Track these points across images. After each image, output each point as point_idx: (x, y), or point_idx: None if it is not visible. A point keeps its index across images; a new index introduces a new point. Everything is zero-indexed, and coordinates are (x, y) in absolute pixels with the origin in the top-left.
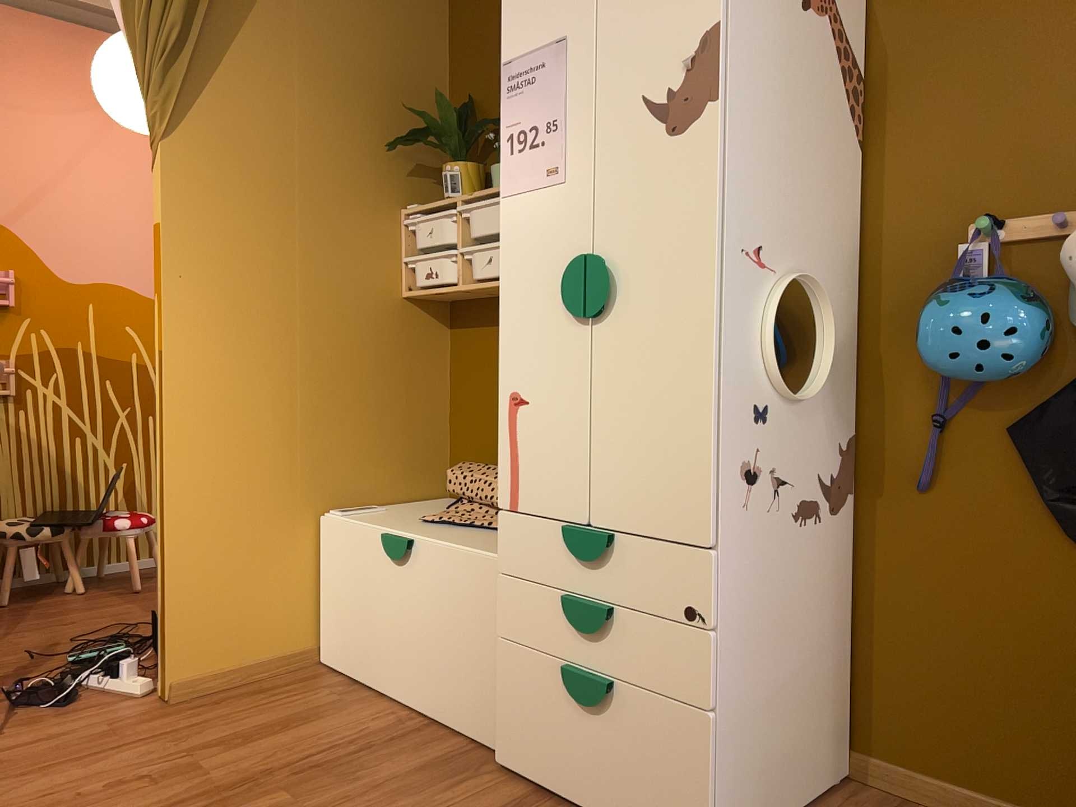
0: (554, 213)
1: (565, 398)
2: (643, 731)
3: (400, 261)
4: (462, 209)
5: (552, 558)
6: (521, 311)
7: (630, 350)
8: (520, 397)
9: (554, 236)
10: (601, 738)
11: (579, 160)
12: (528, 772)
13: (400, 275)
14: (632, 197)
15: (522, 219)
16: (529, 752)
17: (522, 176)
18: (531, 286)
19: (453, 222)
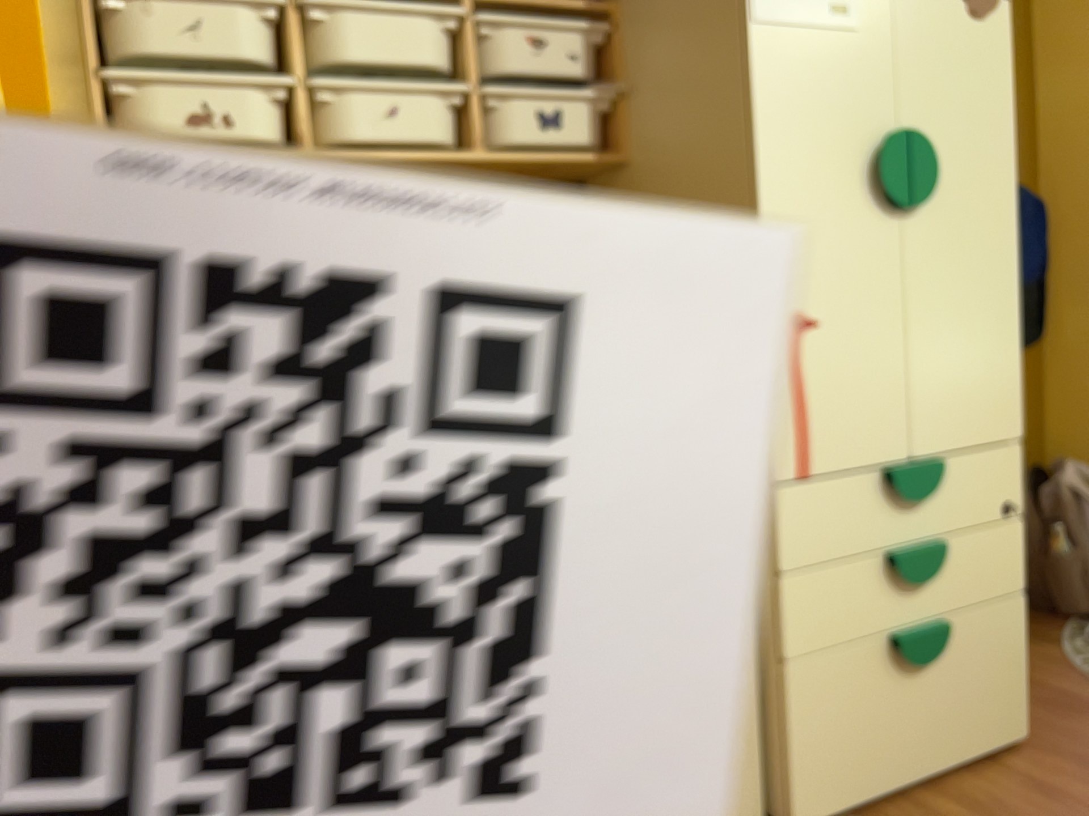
0: (846, 67)
1: (876, 312)
2: (974, 650)
3: (87, 76)
4: (311, 1)
5: (865, 517)
6: (801, 196)
7: (947, 247)
8: (808, 319)
9: (847, 98)
10: (934, 691)
11: (877, 6)
12: (848, 802)
13: (92, 111)
14: (941, 72)
15: (794, 64)
16: (847, 777)
17: (792, 0)
18: (815, 161)
19: (264, 23)
